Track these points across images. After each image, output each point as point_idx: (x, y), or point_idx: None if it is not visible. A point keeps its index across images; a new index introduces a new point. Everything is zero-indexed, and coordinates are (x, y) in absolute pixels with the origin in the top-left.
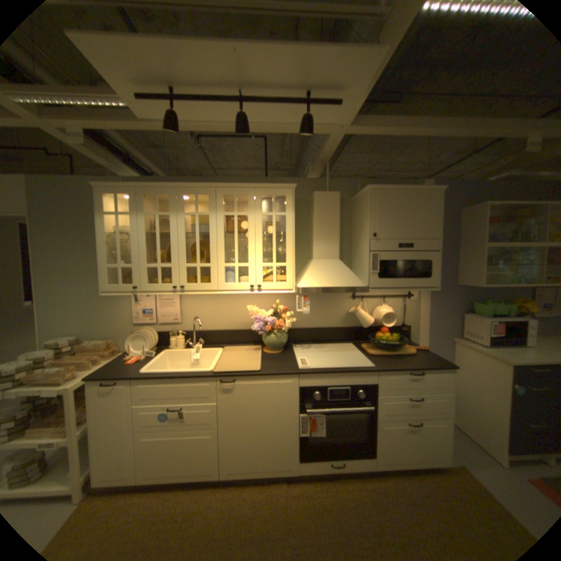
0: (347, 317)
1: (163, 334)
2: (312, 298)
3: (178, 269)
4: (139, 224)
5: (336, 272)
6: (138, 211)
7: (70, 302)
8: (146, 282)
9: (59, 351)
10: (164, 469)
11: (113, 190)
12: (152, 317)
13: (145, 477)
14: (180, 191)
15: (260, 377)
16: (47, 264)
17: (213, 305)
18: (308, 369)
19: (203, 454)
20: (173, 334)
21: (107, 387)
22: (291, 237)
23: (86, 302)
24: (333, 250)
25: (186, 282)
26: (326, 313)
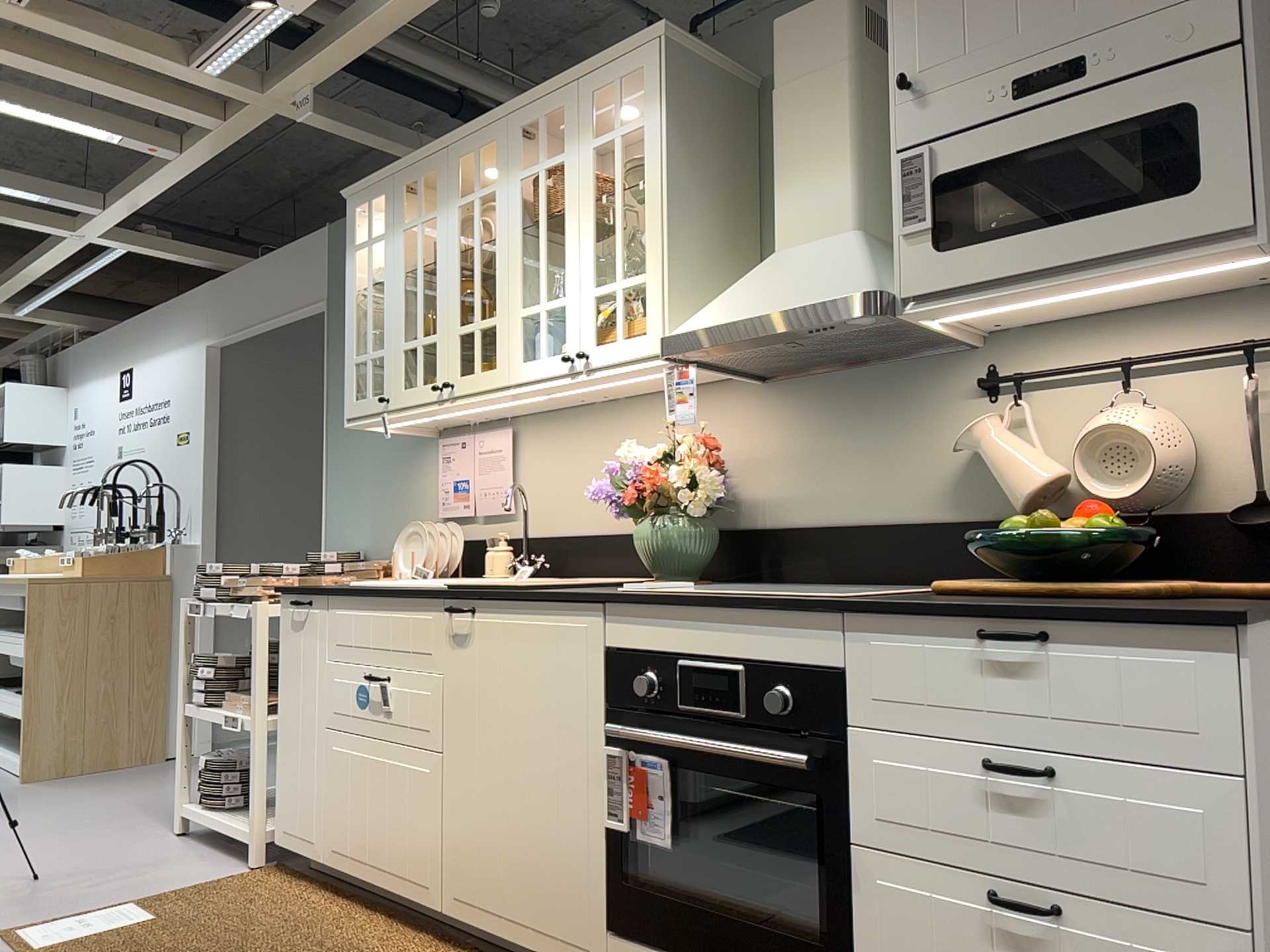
0: (968, 476)
1: (469, 537)
2: (831, 408)
3: (445, 341)
4: (395, 253)
5: (806, 269)
6: (396, 224)
7: (363, 471)
8: (400, 384)
9: (321, 567)
10: (359, 833)
11: (368, 195)
12: (466, 497)
13: (334, 842)
14: (453, 152)
15: (516, 599)
16: (342, 394)
17: (576, 457)
18: (637, 592)
19: (416, 815)
20: (489, 539)
21: (296, 603)
22: (654, 184)
23: (381, 469)
24: (829, 201)
25: (456, 371)
26: (883, 461)
